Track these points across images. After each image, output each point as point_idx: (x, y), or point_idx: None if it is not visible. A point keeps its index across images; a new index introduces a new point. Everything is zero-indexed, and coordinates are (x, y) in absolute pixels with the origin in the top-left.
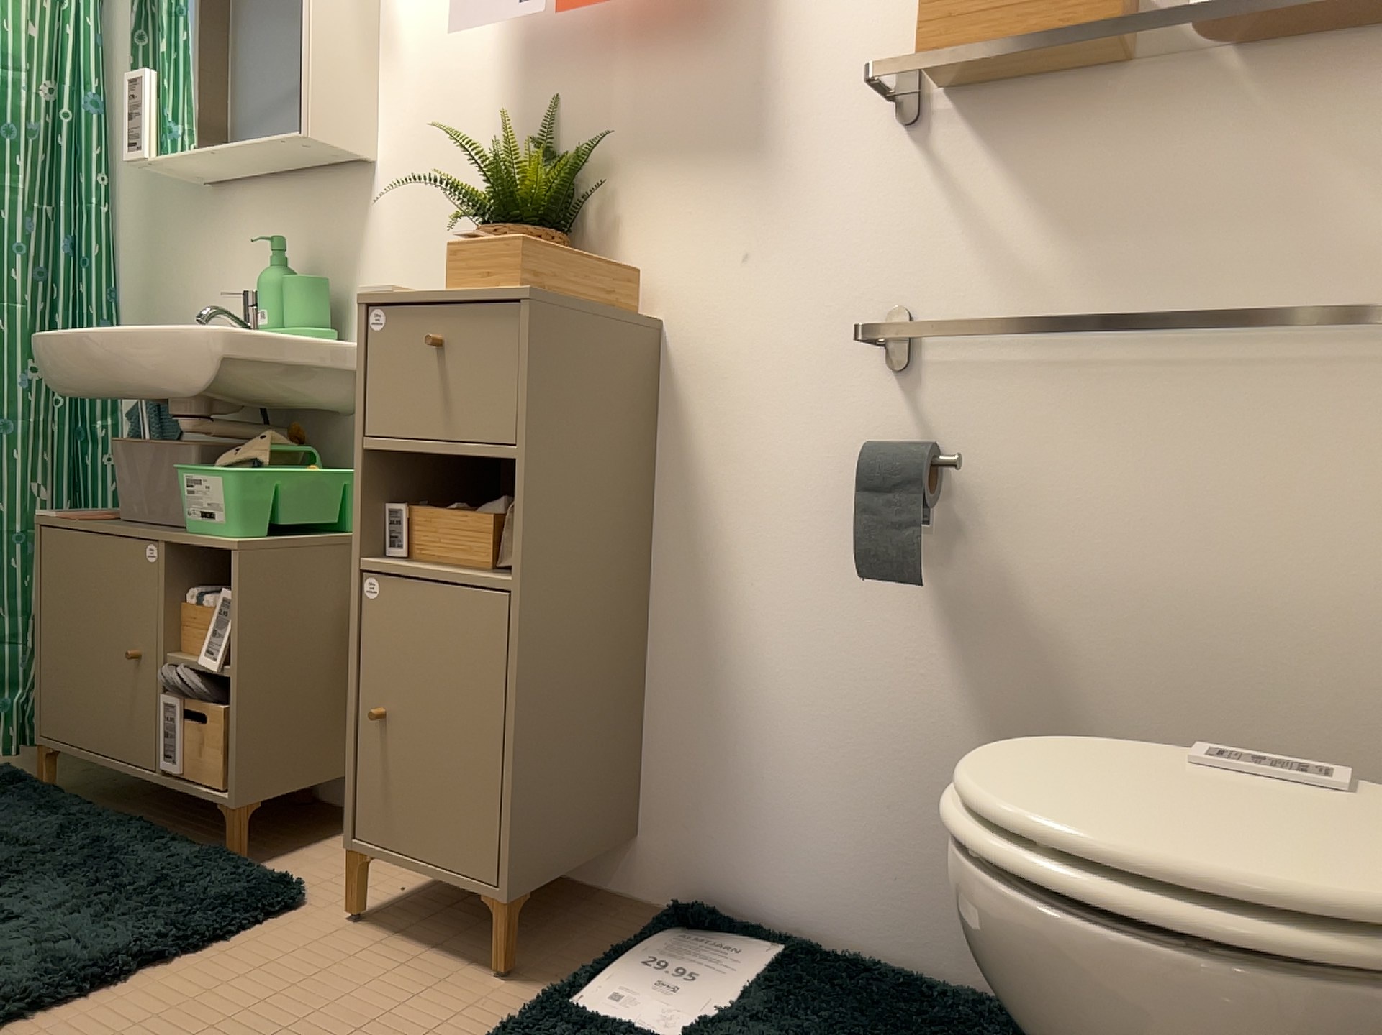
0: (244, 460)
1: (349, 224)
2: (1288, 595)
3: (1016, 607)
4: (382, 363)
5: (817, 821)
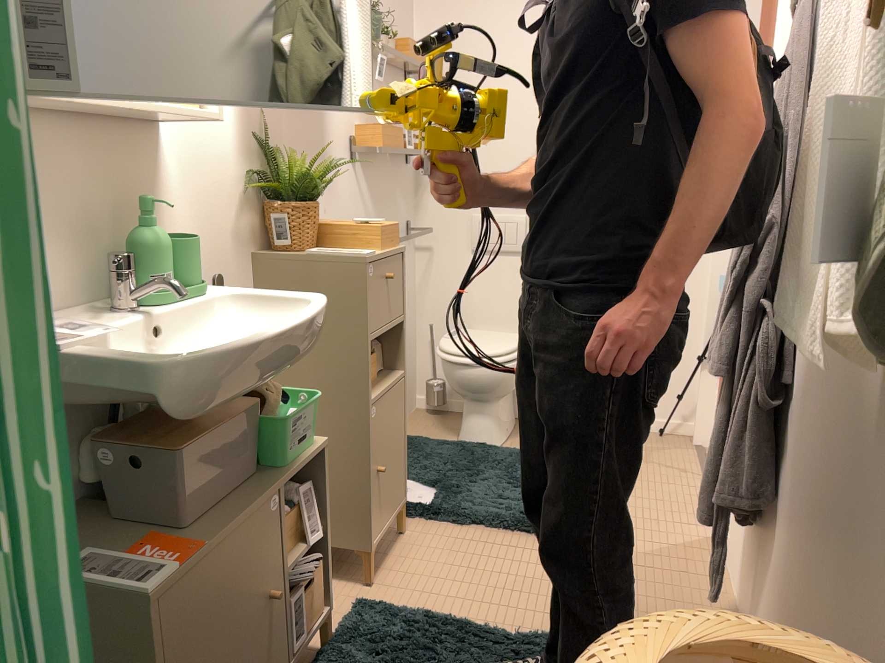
0: (277, 396)
1: (138, 173)
2: None
3: None
4: (372, 292)
5: None
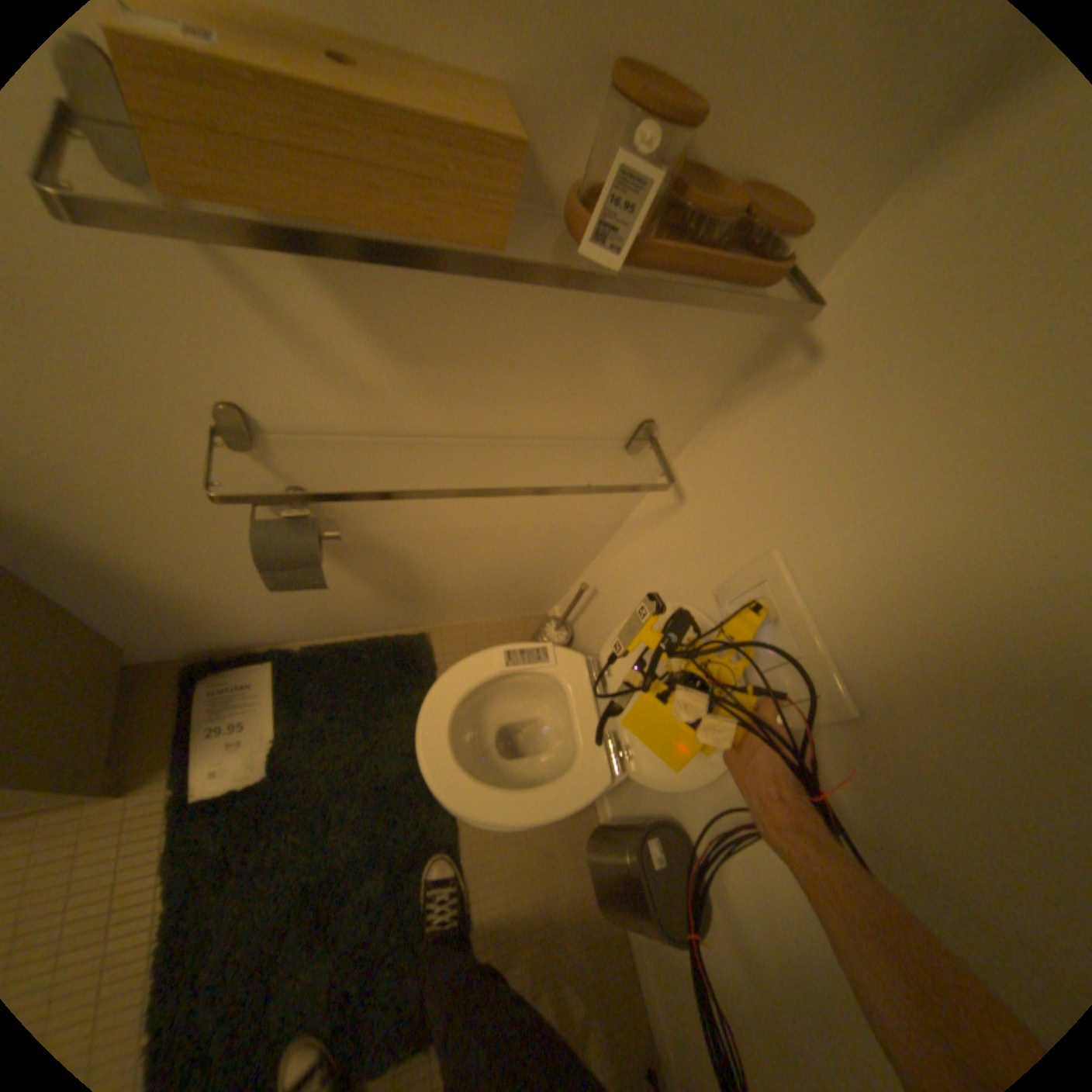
0: None
1: None
2: (528, 527)
3: (381, 546)
4: None
5: (265, 622)
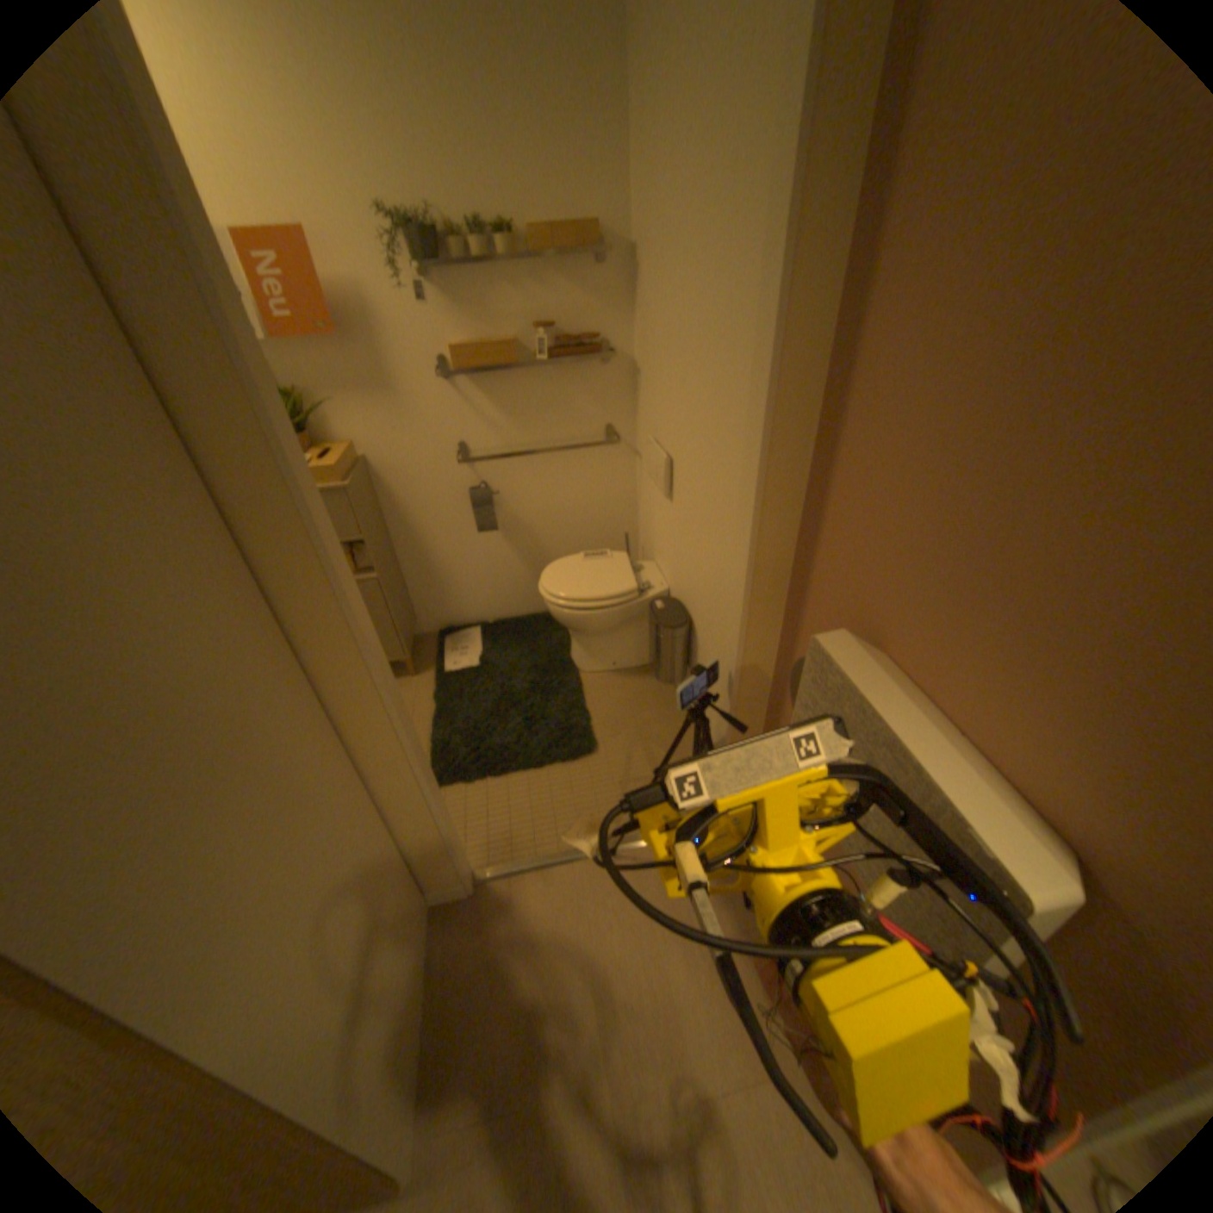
0: None
1: None
2: (586, 505)
3: (521, 524)
4: None
5: (477, 595)
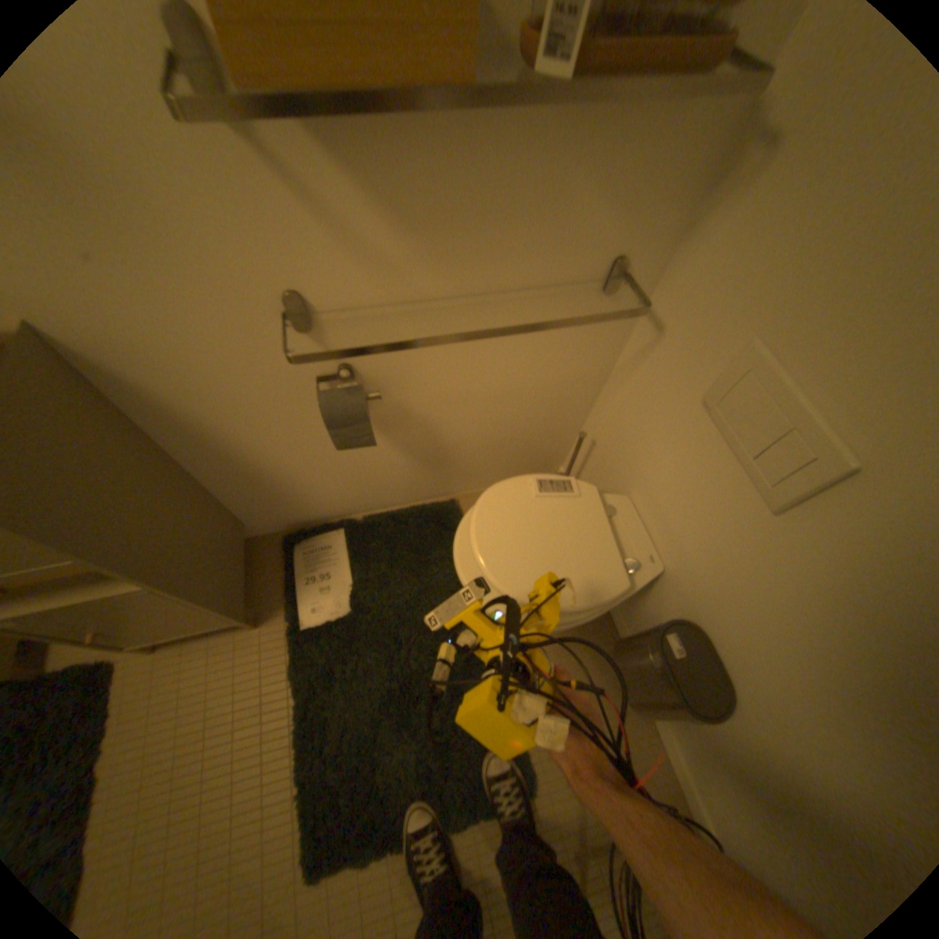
0: None
1: None
2: (527, 384)
3: (411, 415)
4: None
5: (335, 494)
